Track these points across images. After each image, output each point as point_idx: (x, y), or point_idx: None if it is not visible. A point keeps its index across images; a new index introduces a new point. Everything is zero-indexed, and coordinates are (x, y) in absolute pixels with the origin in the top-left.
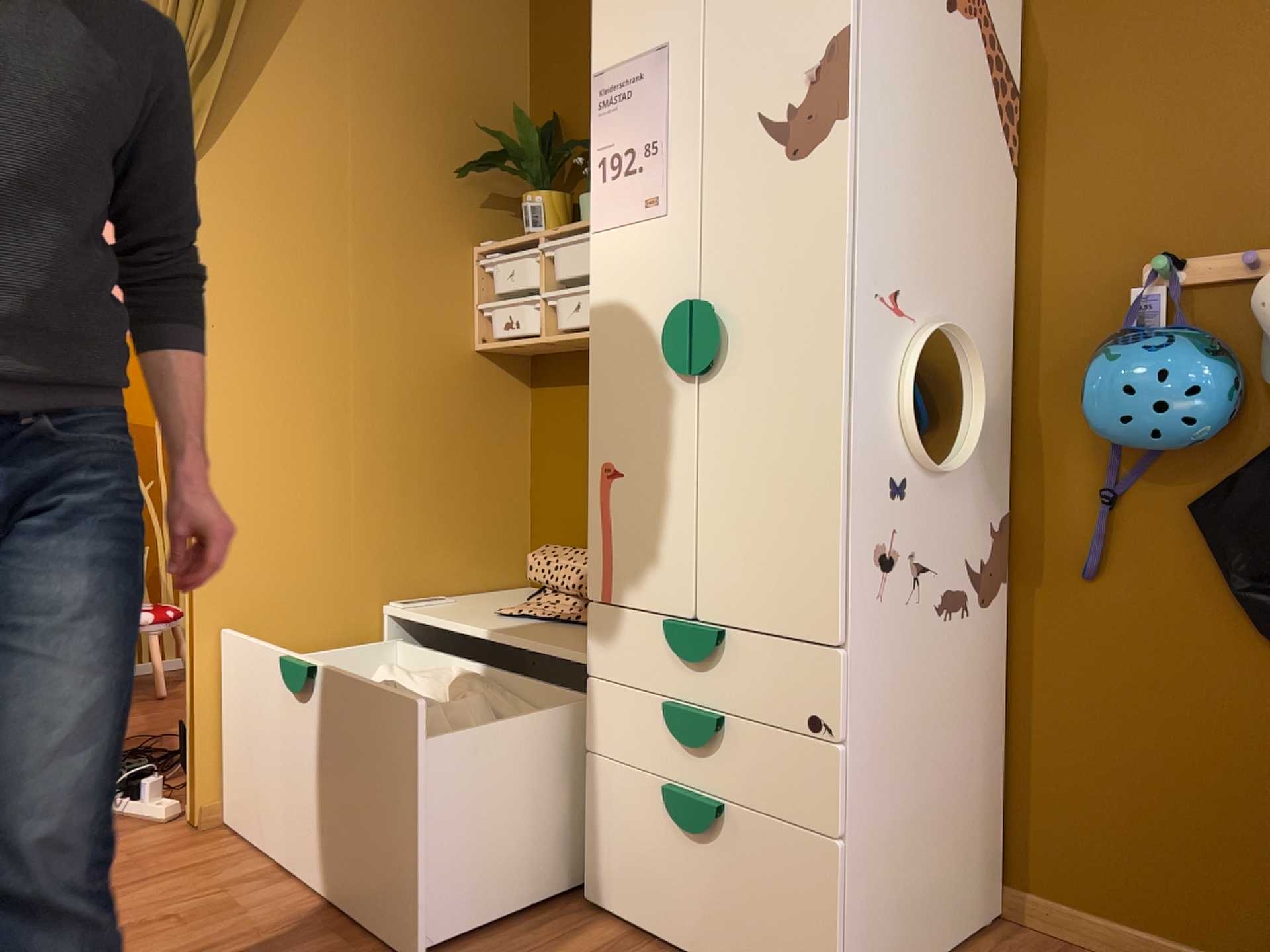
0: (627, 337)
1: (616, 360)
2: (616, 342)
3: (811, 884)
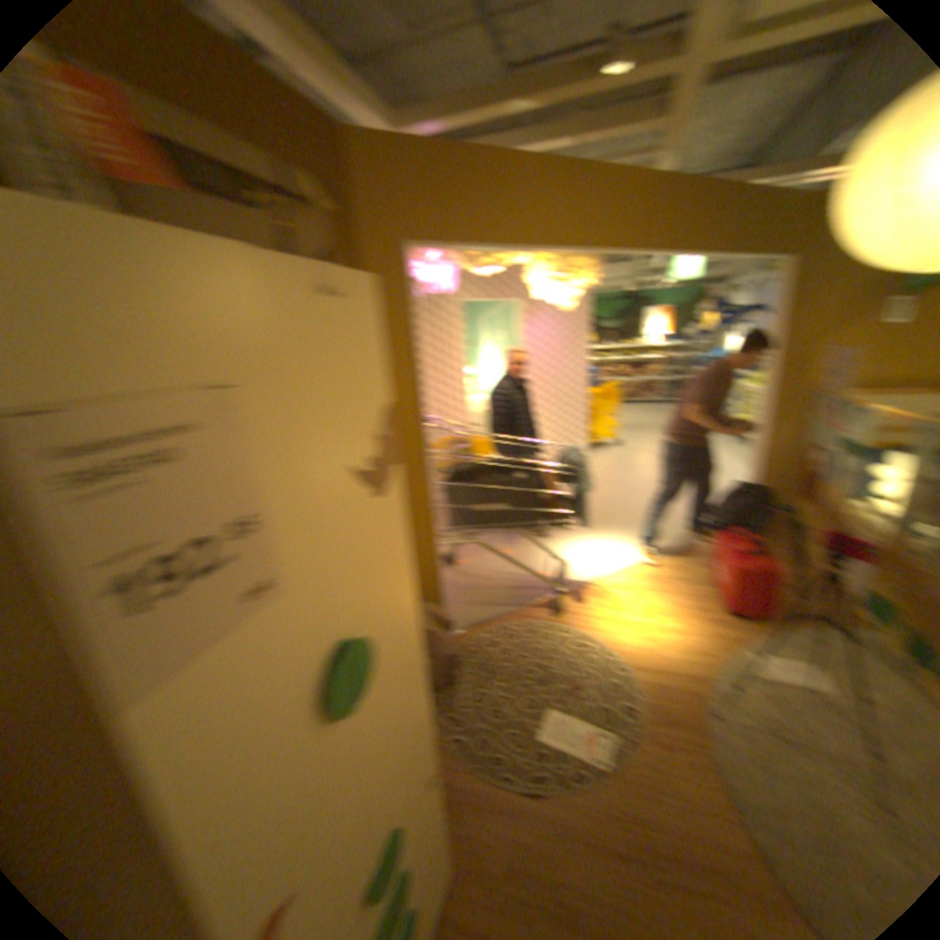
0: (262, 763)
1: (250, 809)
2: (244, 790)
3: (440, 848)
